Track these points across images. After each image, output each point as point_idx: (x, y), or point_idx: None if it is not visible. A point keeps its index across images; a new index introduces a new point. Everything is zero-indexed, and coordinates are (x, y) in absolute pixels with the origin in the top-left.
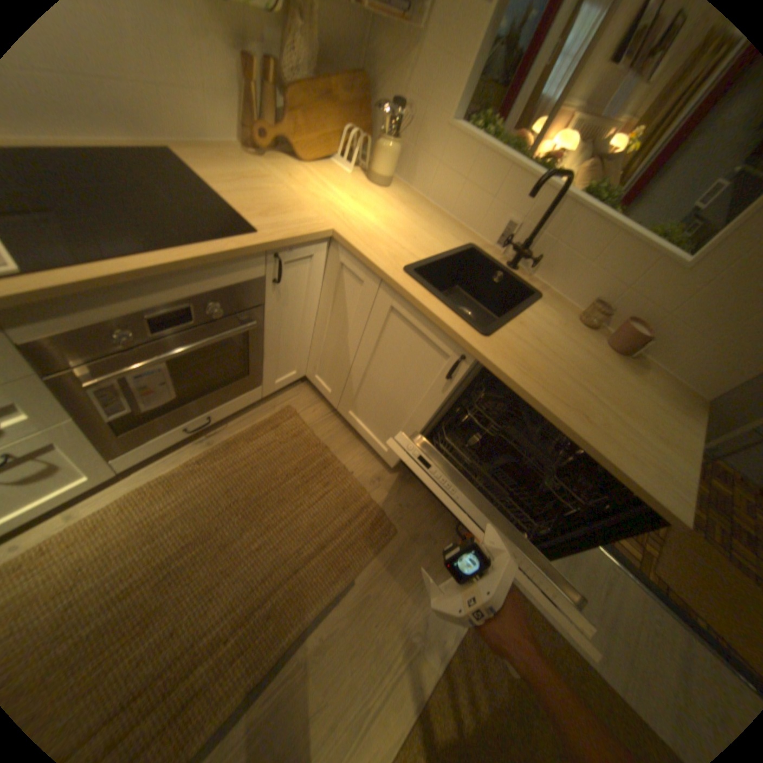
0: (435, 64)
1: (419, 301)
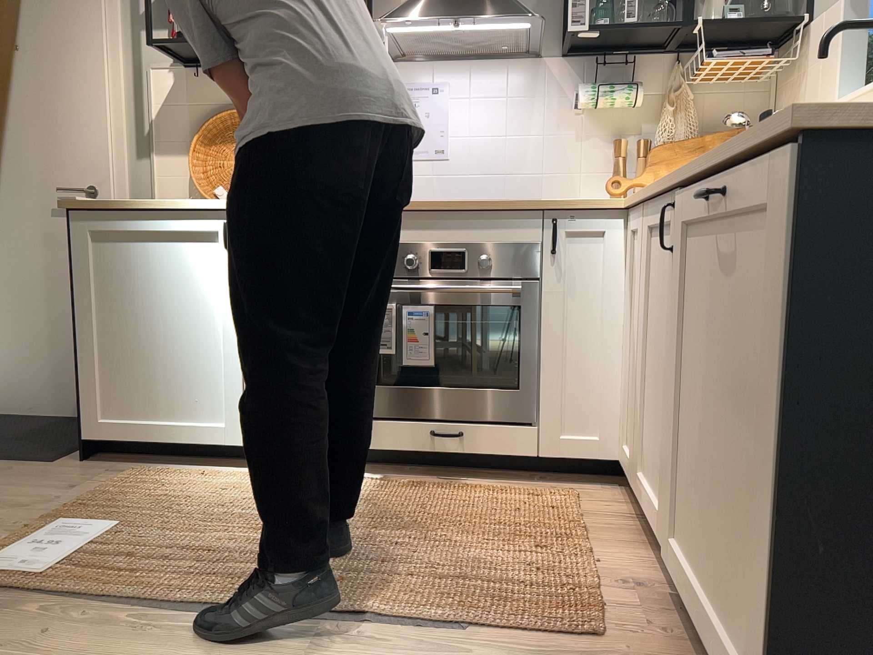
0: (814, 77)
1: (654, 188)
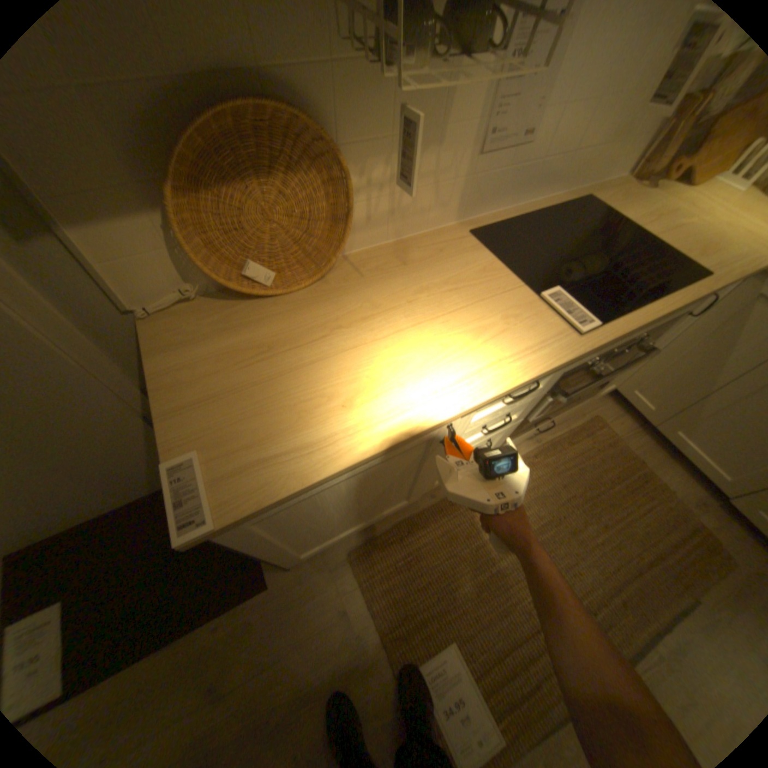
0: None
1: None
